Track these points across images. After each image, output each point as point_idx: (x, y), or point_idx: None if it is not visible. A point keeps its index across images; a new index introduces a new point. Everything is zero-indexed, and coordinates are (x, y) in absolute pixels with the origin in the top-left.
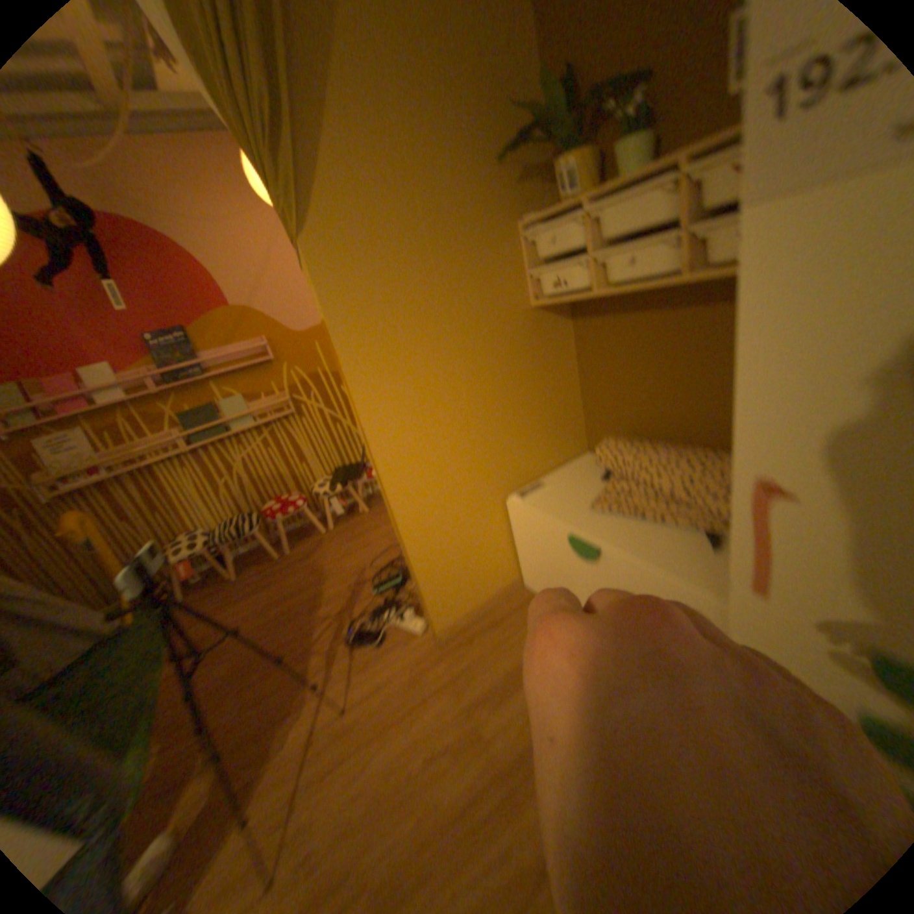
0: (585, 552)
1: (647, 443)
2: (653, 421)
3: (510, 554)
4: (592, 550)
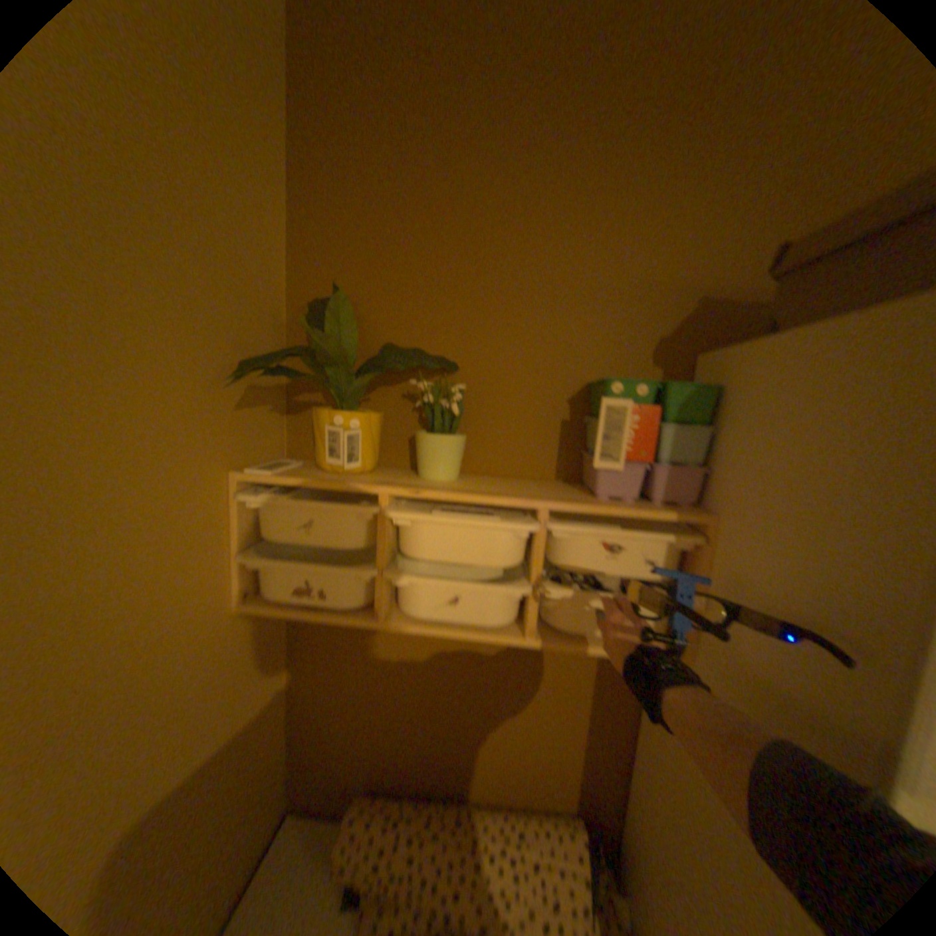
0: None
1: (419, 820)
2: (412, 766)
3: None
4: None
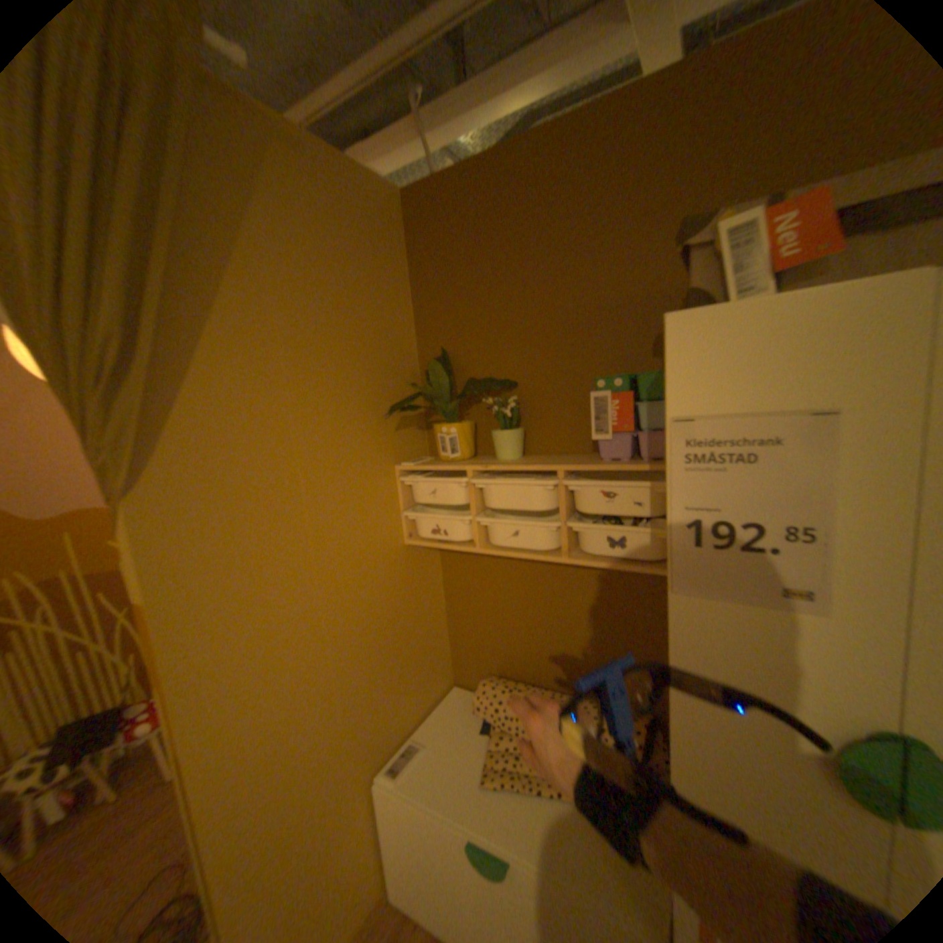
0: (490, 872)
1: (526, 693)
2: (525, 663)
3: (374, 864)
4: (501, 870)
